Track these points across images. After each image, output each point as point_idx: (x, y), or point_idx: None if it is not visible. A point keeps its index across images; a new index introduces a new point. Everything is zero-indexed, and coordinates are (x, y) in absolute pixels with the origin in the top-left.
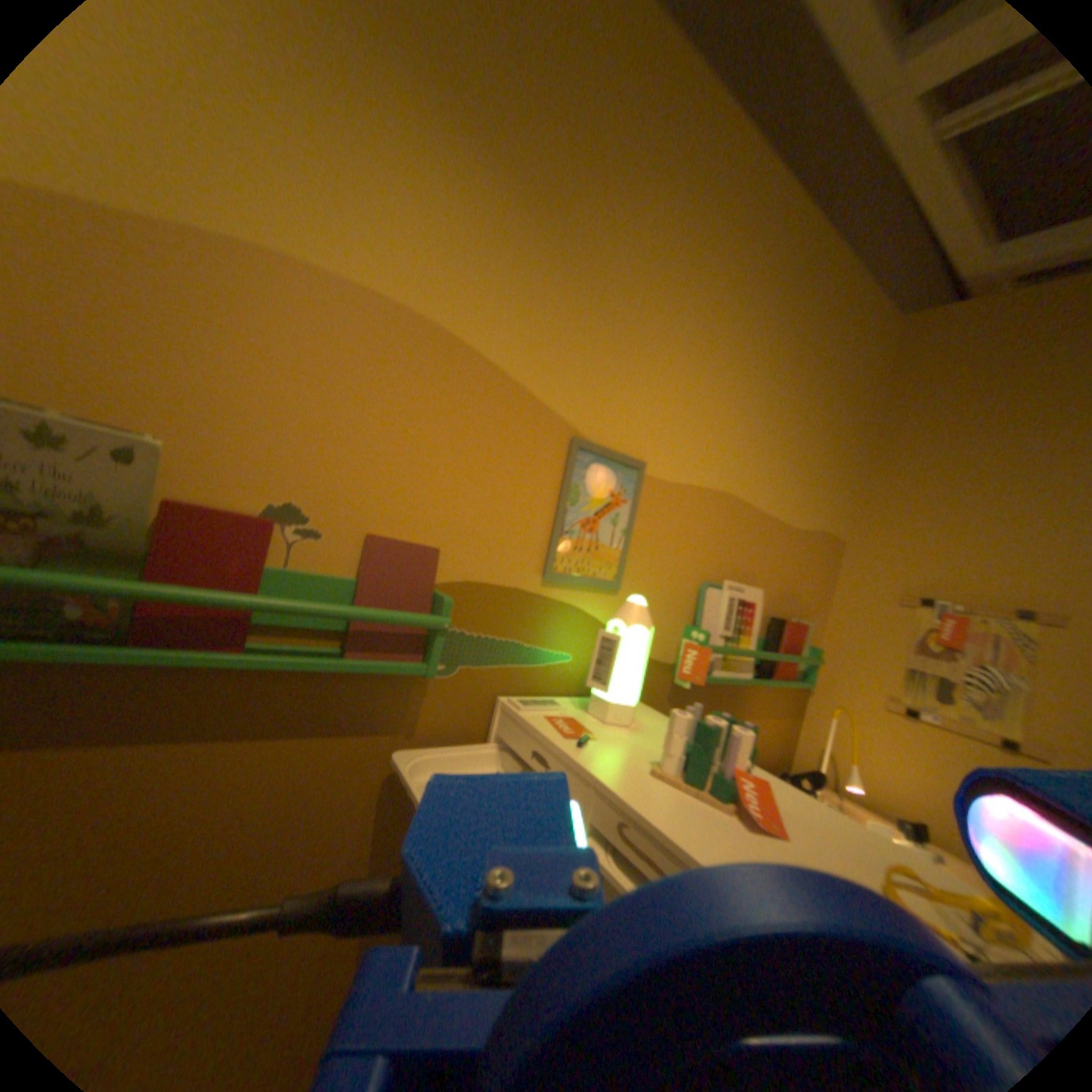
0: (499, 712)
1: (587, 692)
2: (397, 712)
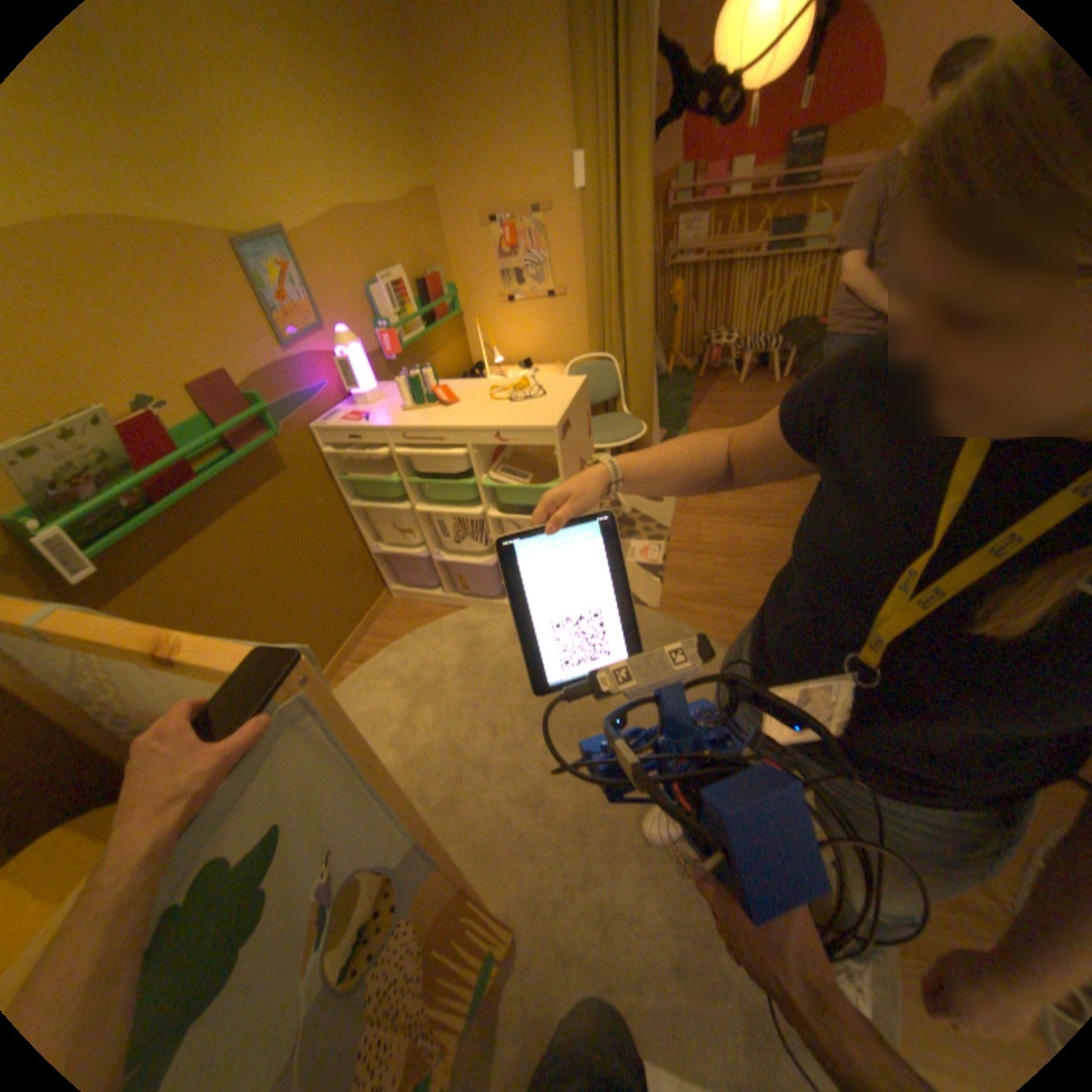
0: (311, 433)
1: (343, 395)
2: (268, 463)
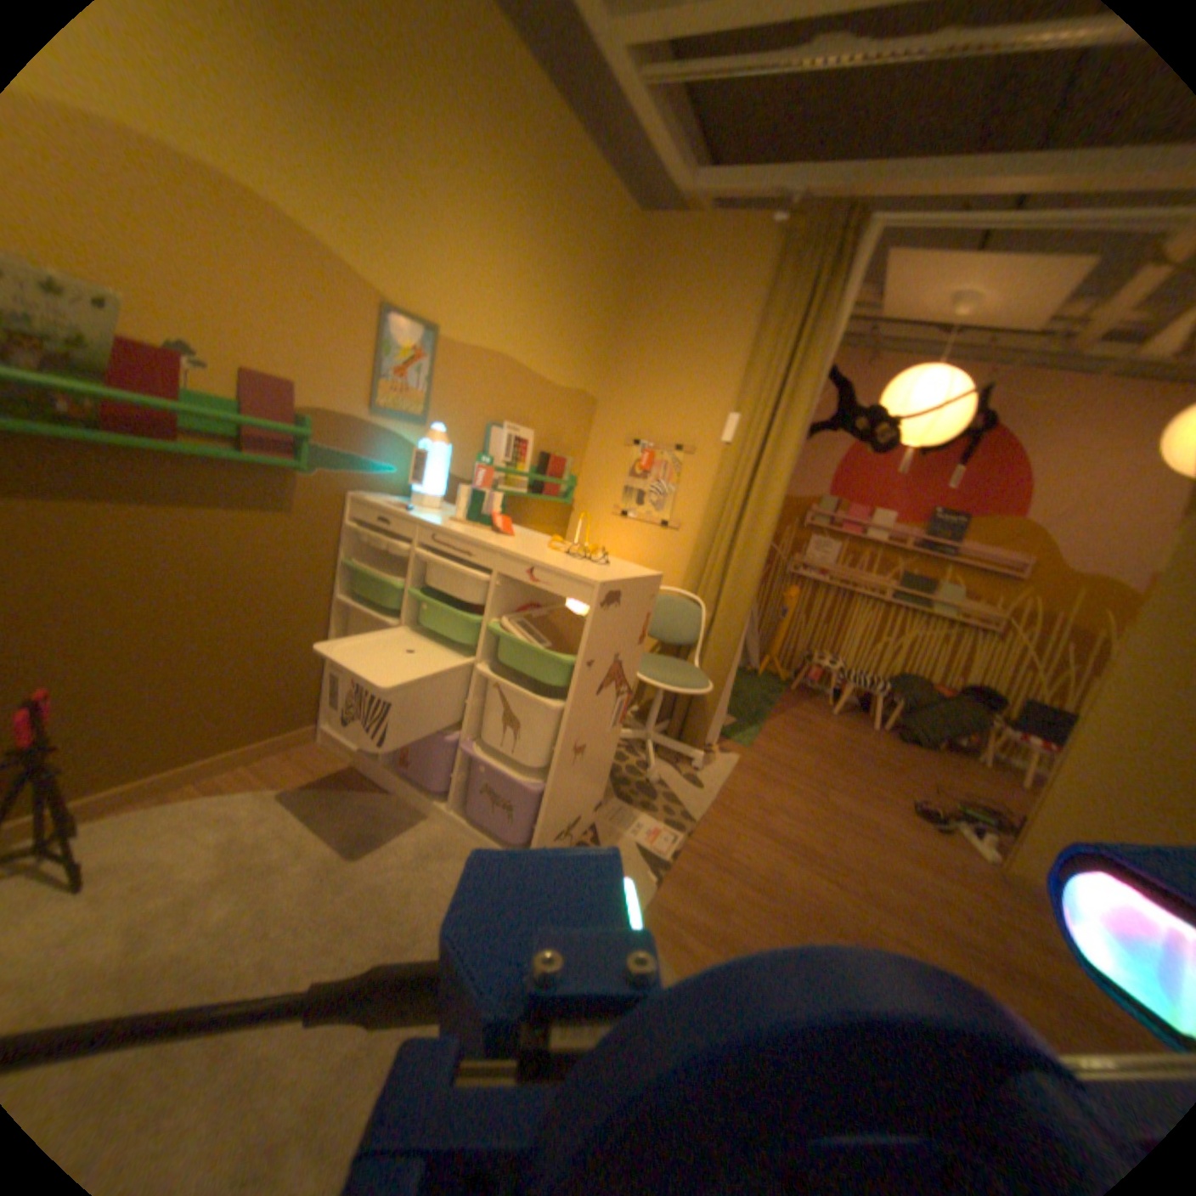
0: (345, 504)
1: (406, 495)
2: (275, 498)
